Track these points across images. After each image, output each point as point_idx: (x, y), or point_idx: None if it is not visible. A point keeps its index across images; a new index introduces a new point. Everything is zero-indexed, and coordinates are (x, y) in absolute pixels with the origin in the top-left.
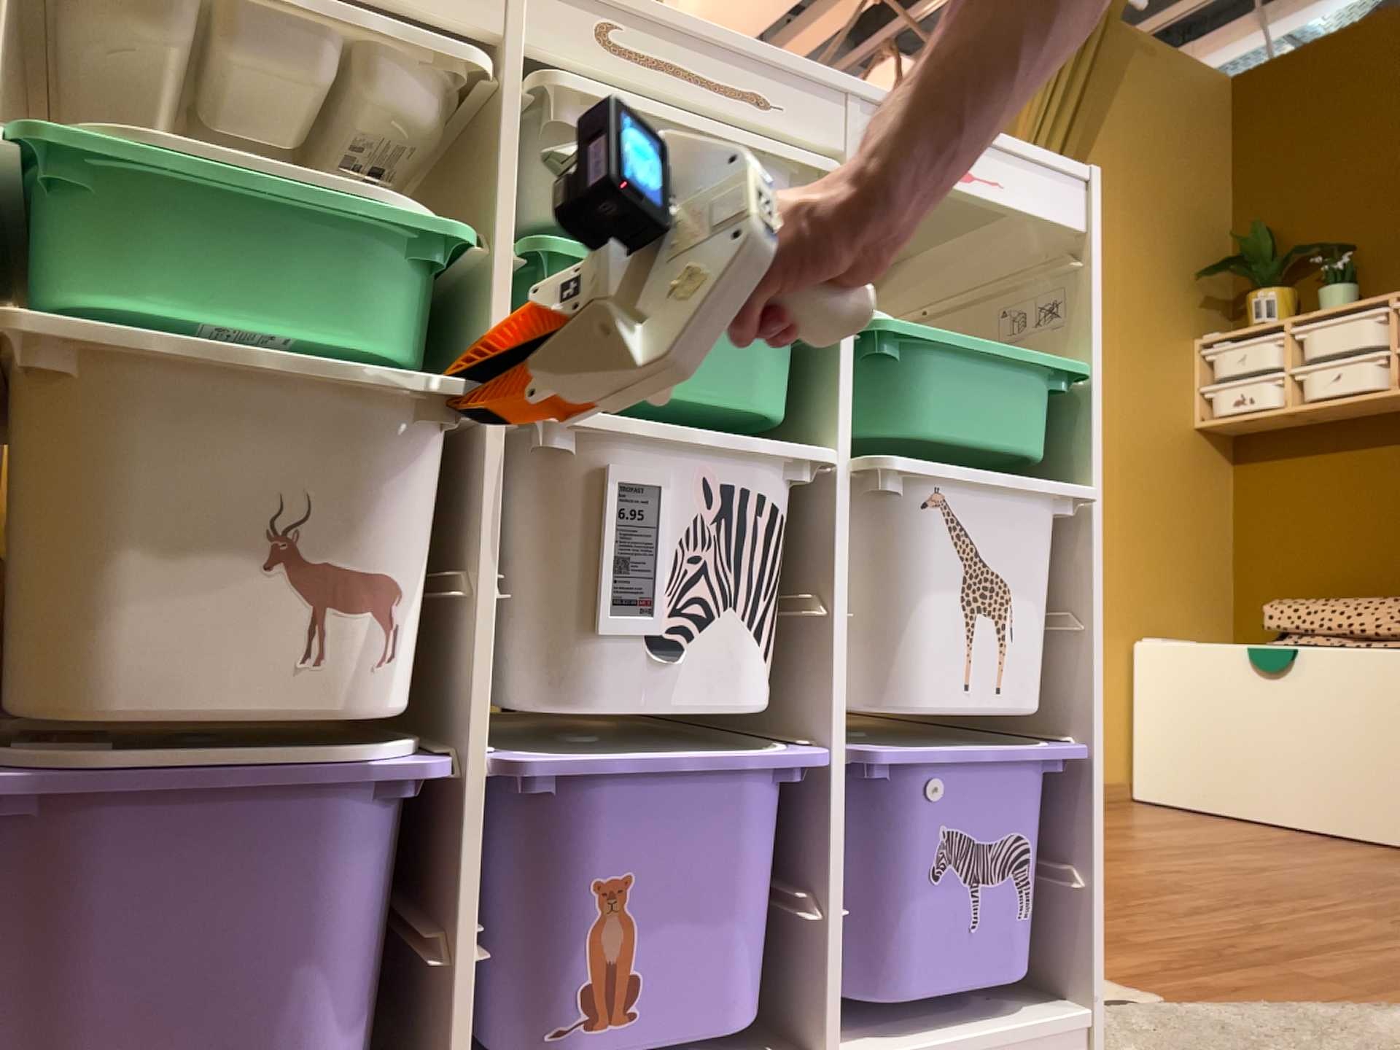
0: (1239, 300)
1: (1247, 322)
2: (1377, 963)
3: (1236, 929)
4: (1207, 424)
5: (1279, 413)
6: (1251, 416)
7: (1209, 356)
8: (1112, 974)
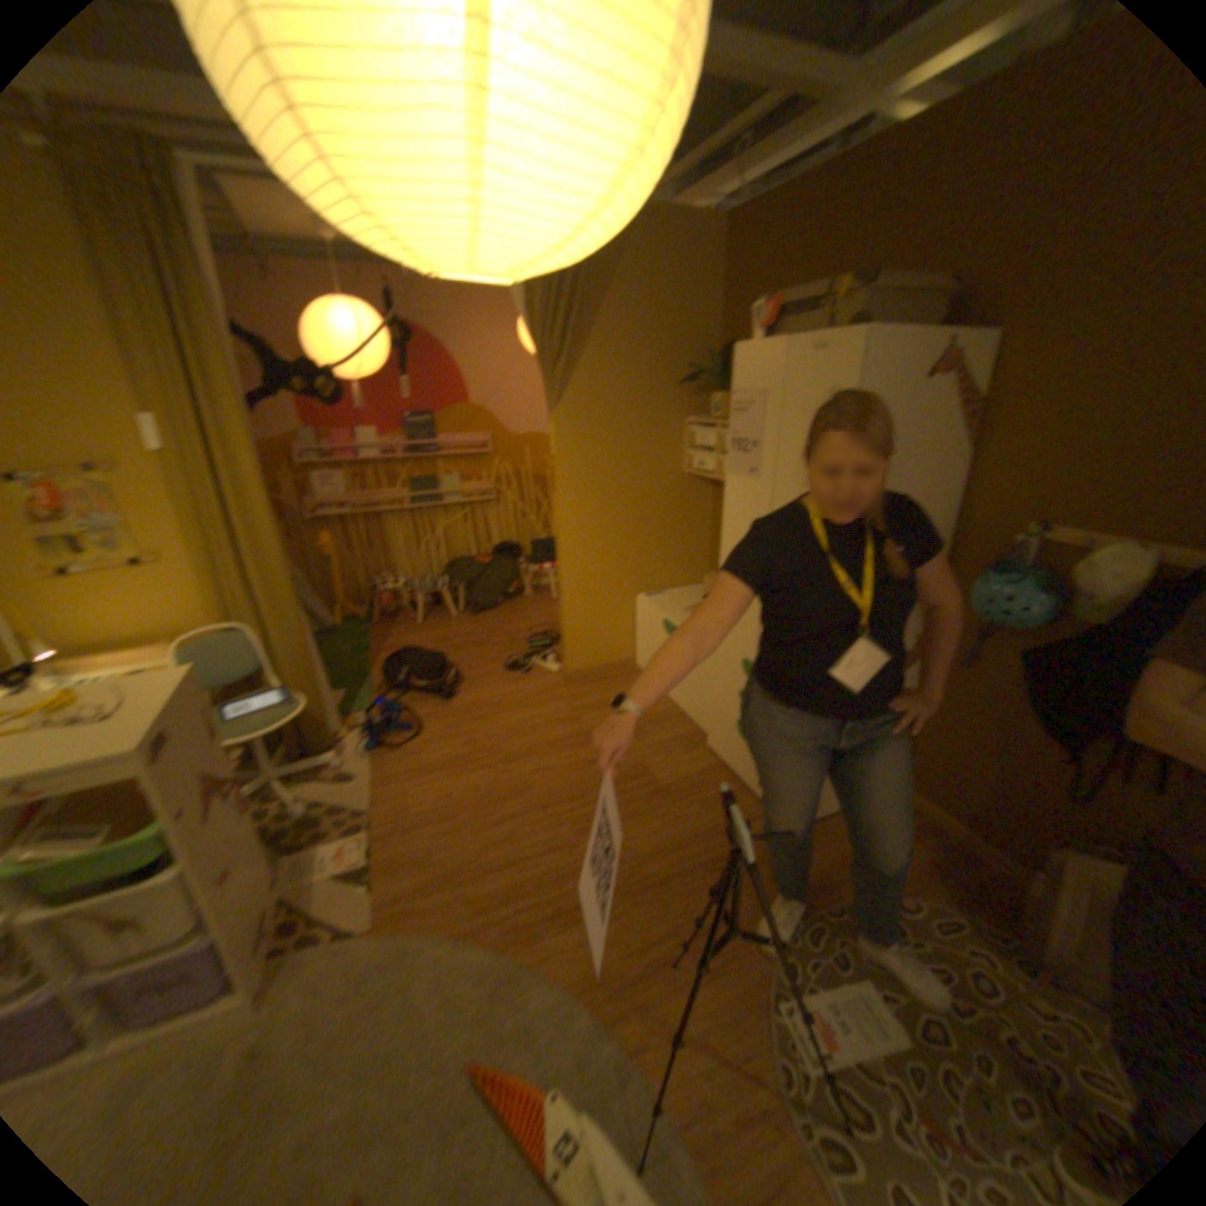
0: (711, 397)
1: (712, 413)
2: (506, 893)
3: (489, 853)
4: (691, 474)
5: (715, 479)
6: (706, 477)
7: (694, 432)
8: (374, 911)
